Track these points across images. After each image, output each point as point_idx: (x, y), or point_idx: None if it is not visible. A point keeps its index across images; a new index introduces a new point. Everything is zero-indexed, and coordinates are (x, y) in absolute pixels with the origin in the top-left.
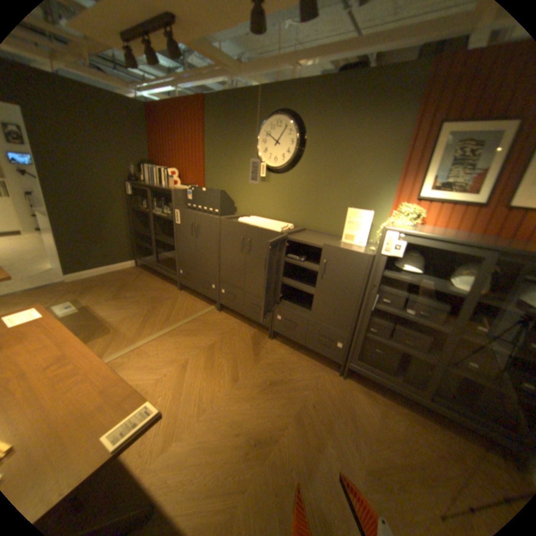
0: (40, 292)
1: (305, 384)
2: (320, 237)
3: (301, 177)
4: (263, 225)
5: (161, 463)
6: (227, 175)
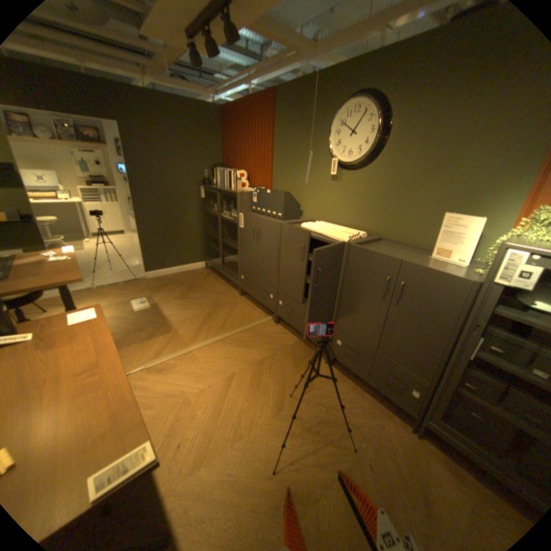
0: (127, 285)
1: (363, 433)
2: (402, 250)
3: (382, 173)
4: (329, 233)
5: (188, 486)
6: (296, 175)
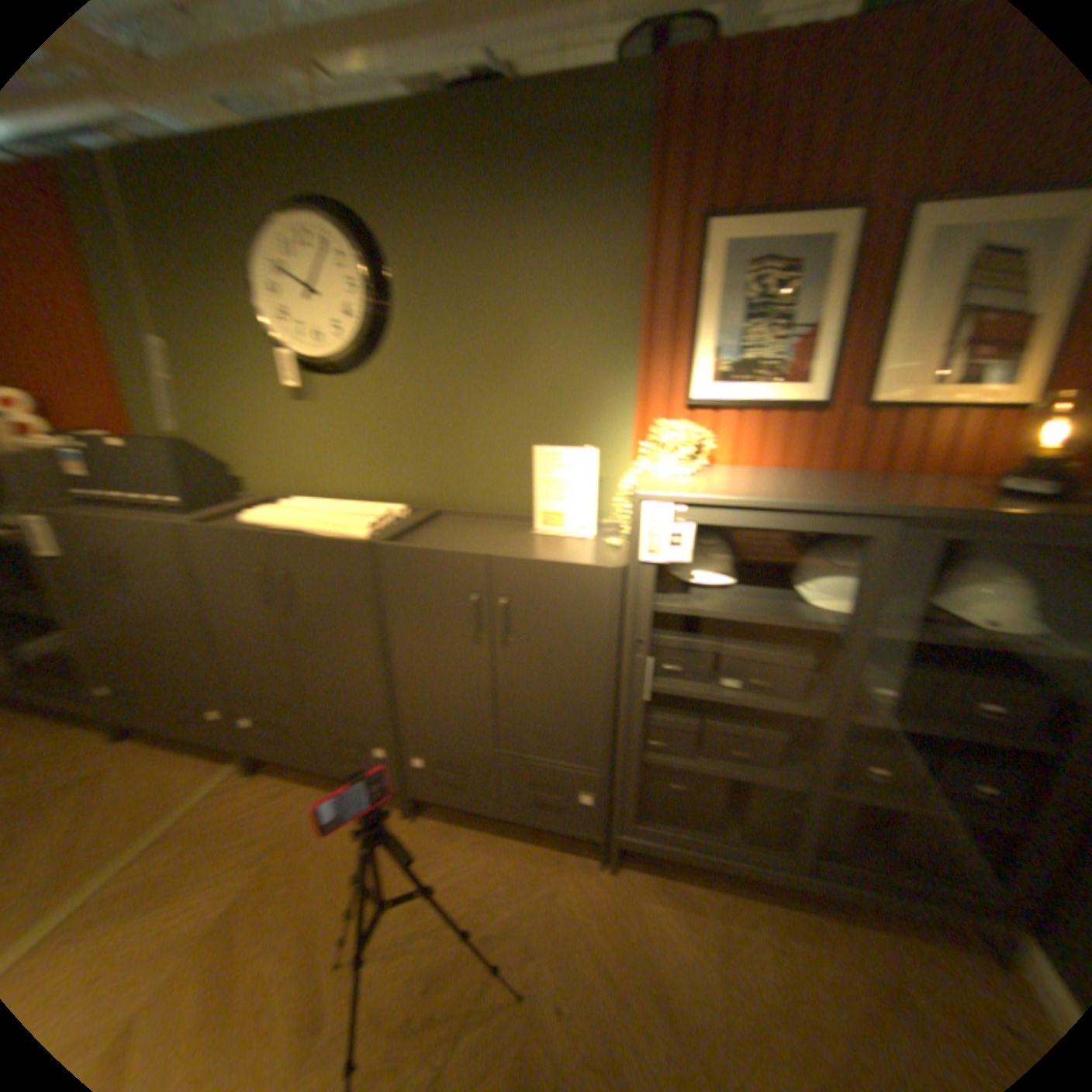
0: None
1: (520, 937)
2: (480, 530)
3: (397, 379)
4: (315, 525)
5: None
6: (187, 390)
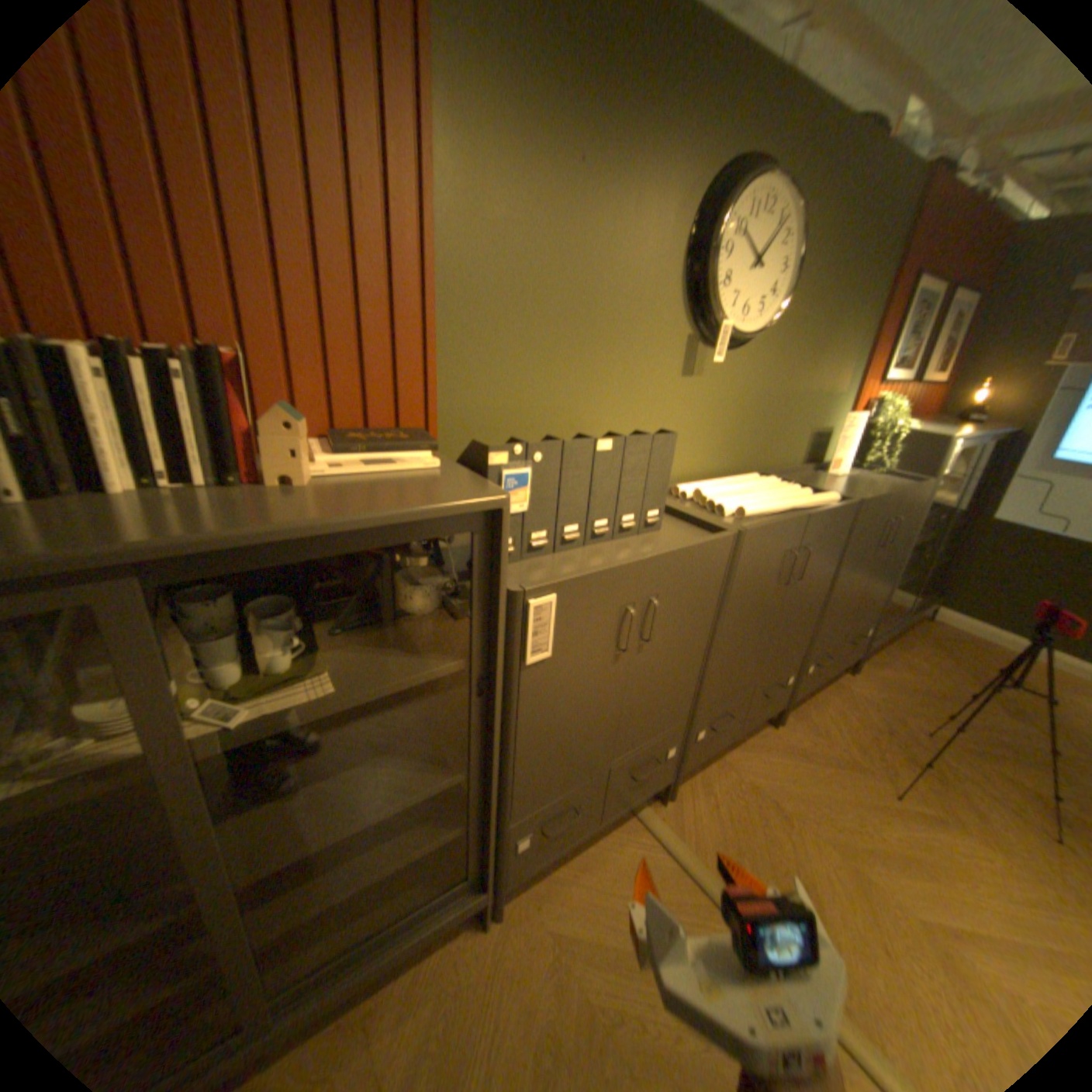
0: None
1: (892, 721)
2: (814, 481)
3: (768, 358)
4: (806, 499)
5: None
6: (568, 360)
